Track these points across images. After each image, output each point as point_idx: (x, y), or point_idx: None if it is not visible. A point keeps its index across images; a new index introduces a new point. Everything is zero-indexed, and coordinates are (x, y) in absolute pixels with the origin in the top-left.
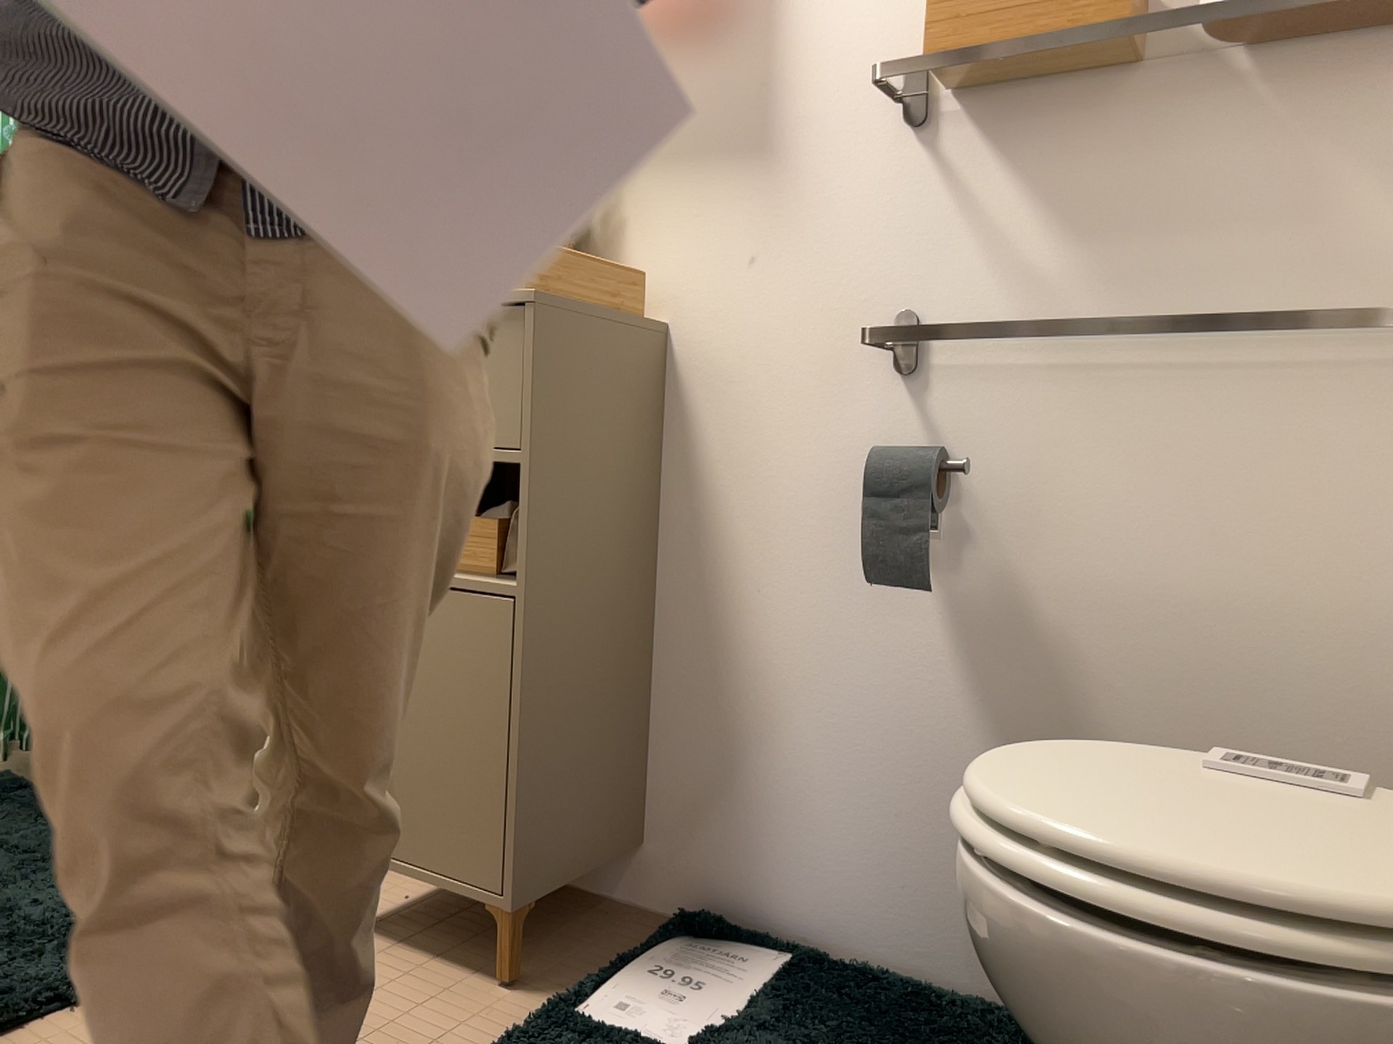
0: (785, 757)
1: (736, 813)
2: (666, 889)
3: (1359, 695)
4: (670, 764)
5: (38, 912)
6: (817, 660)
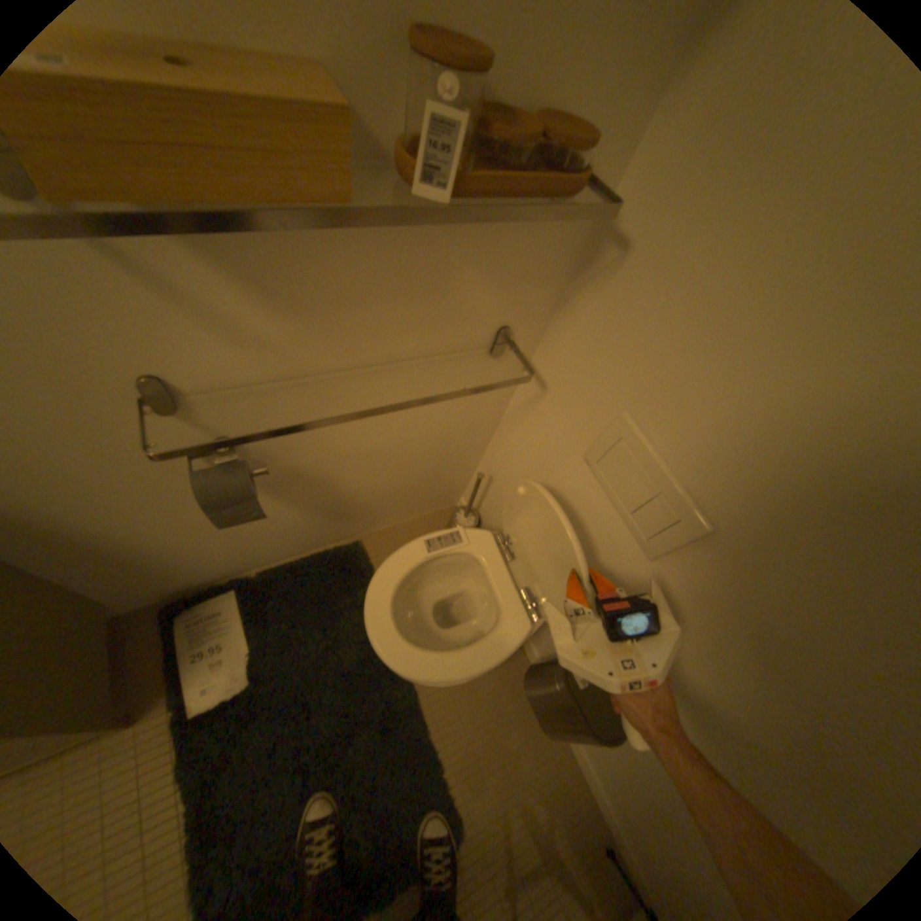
0: (182, 554)
1: (163, 575)
2: (135, 604)
3: (435, 449)
4: (100, 586)
5: None
6: (180, 526)
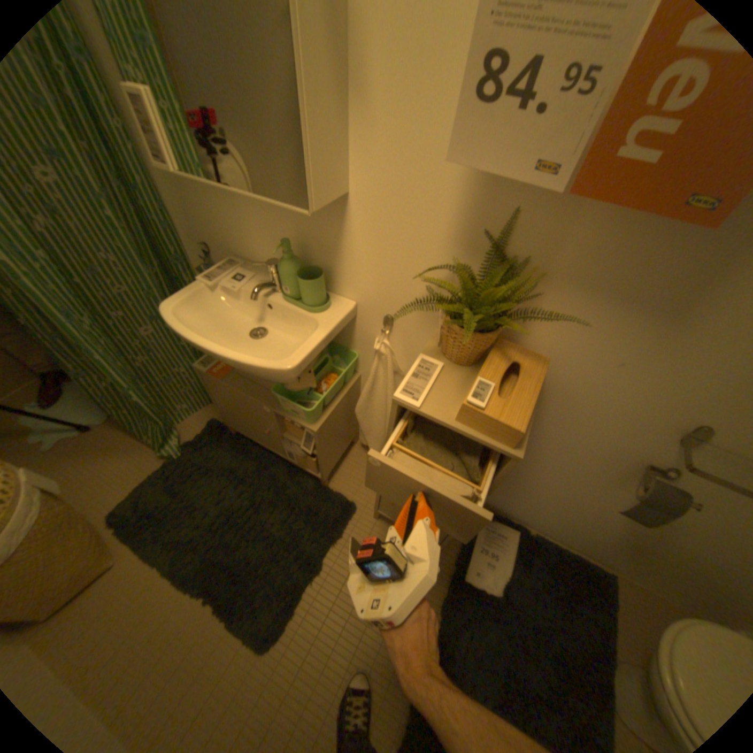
0: (536, 495)
1: (508, 495)
2: None
3: None
4: None
5: (278, 532)
6: (566, 485)
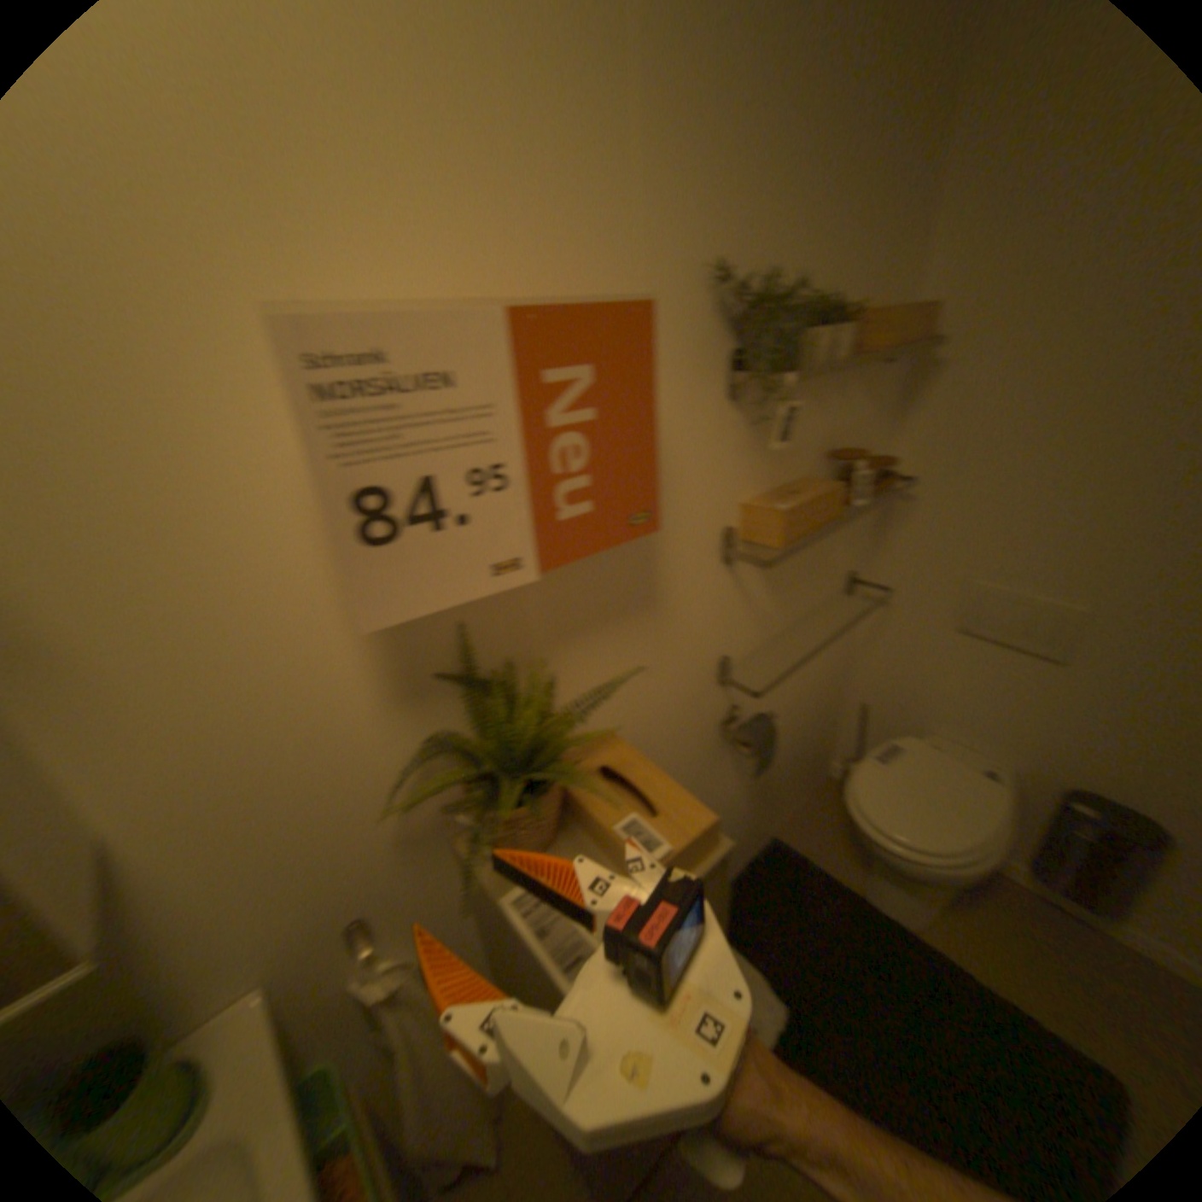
0: None
1: None
2: None
3: (820, 699)
4: None
5: None
6: None
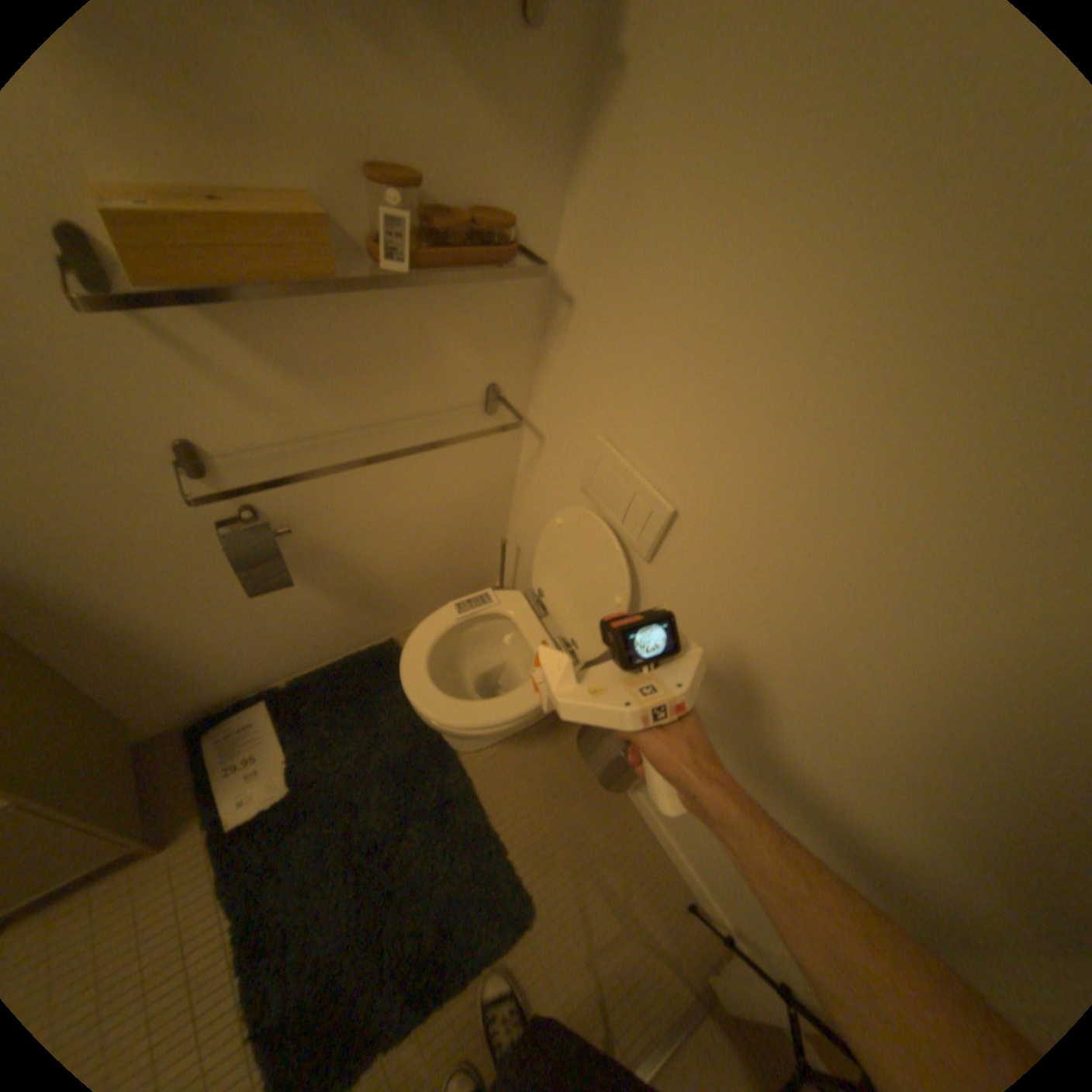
0: (208, 653)
1: (188, 683)
2: (158, 726)
3: (455, 521)
4: (123, 696)
5: None
6: (207, 615)
